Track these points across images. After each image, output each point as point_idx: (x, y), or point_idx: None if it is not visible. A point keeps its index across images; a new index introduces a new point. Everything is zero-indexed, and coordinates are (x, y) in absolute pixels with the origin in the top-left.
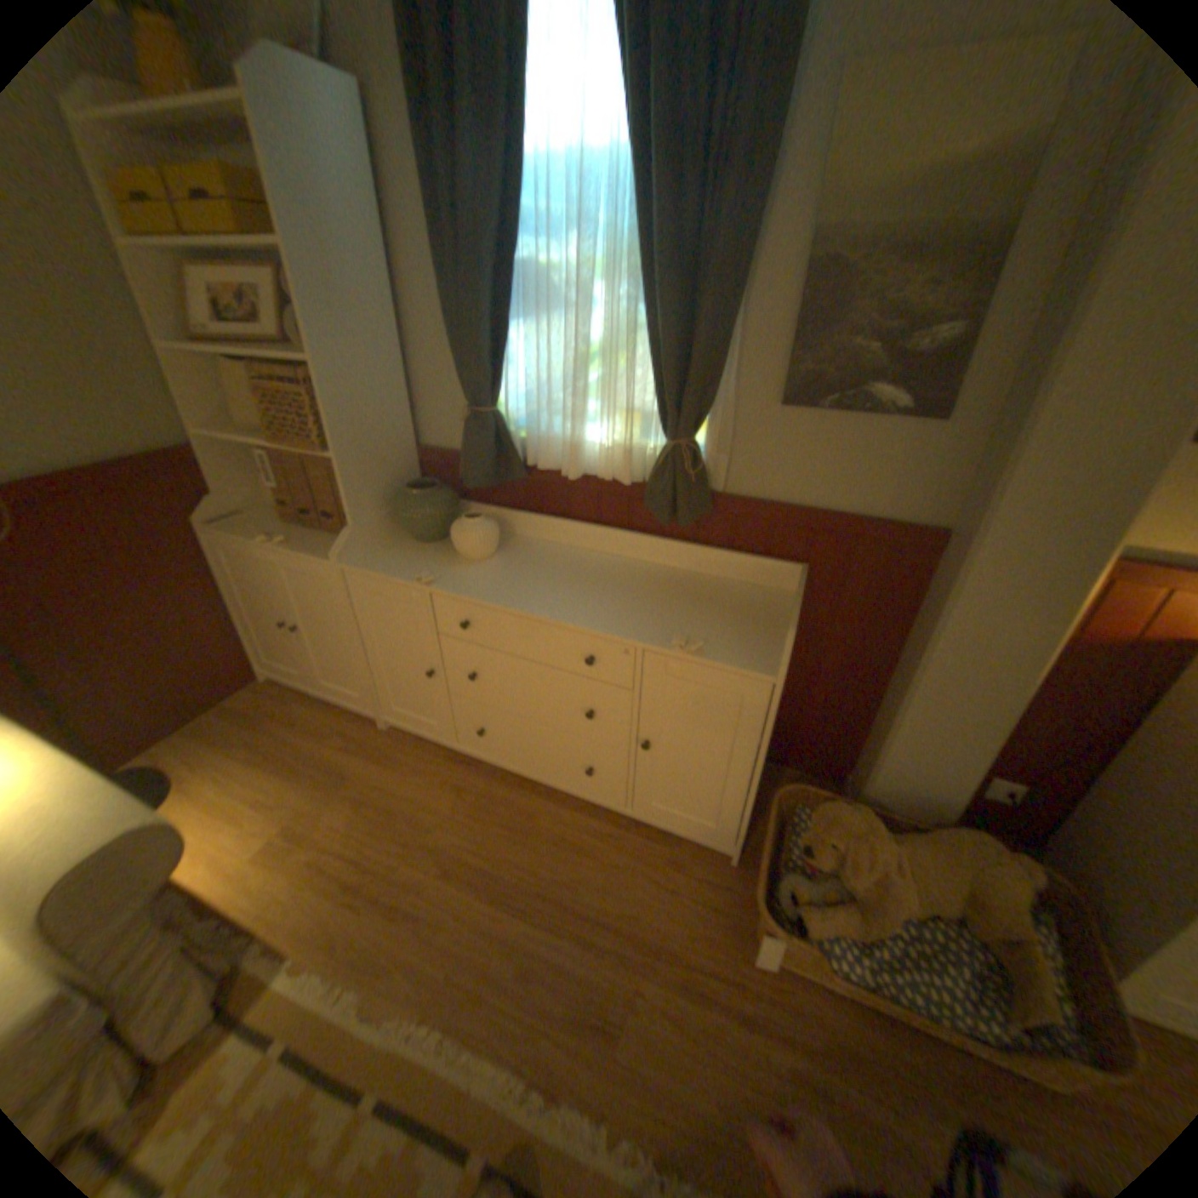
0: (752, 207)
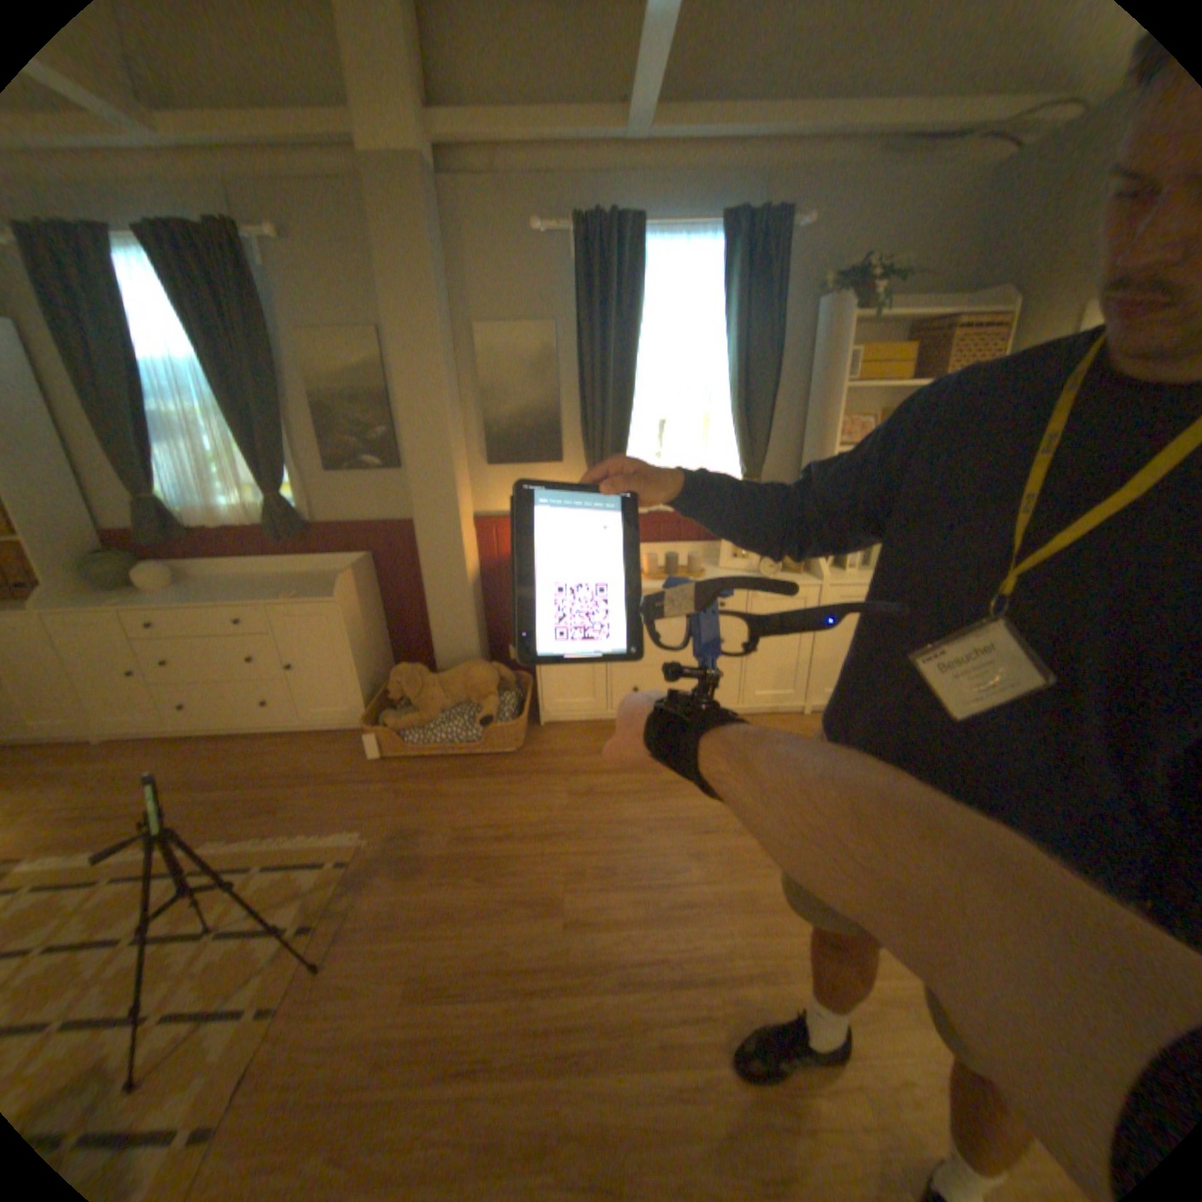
0: (265, 386)
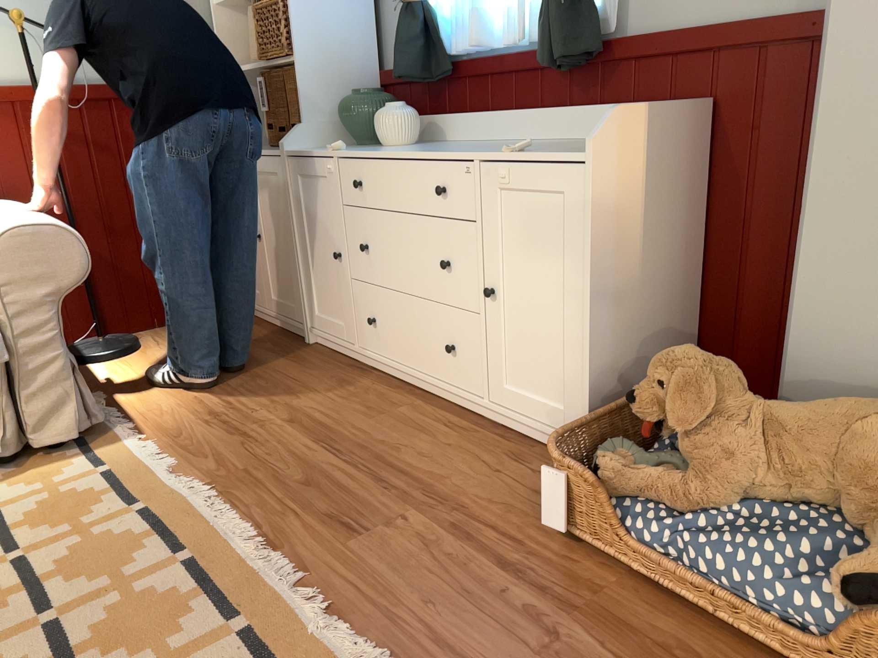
0: None
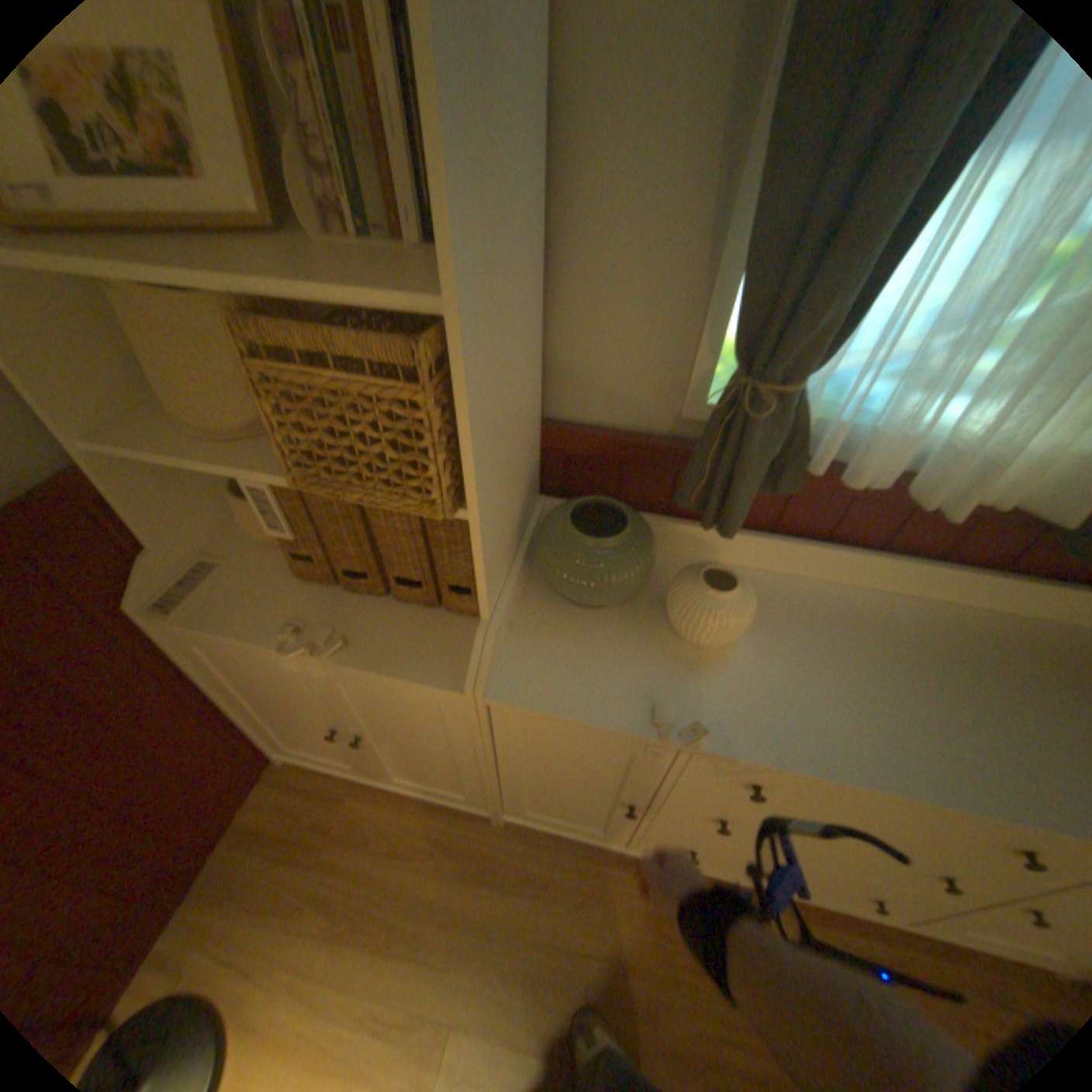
0: None
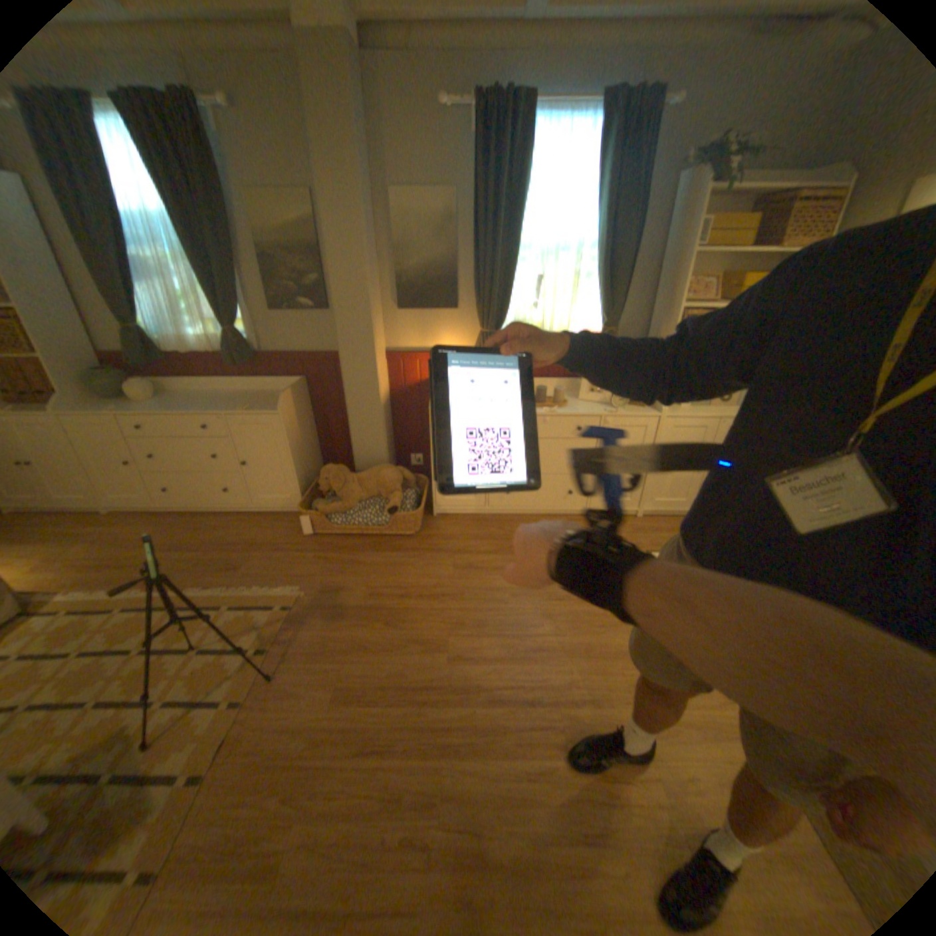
0: (221, 237)
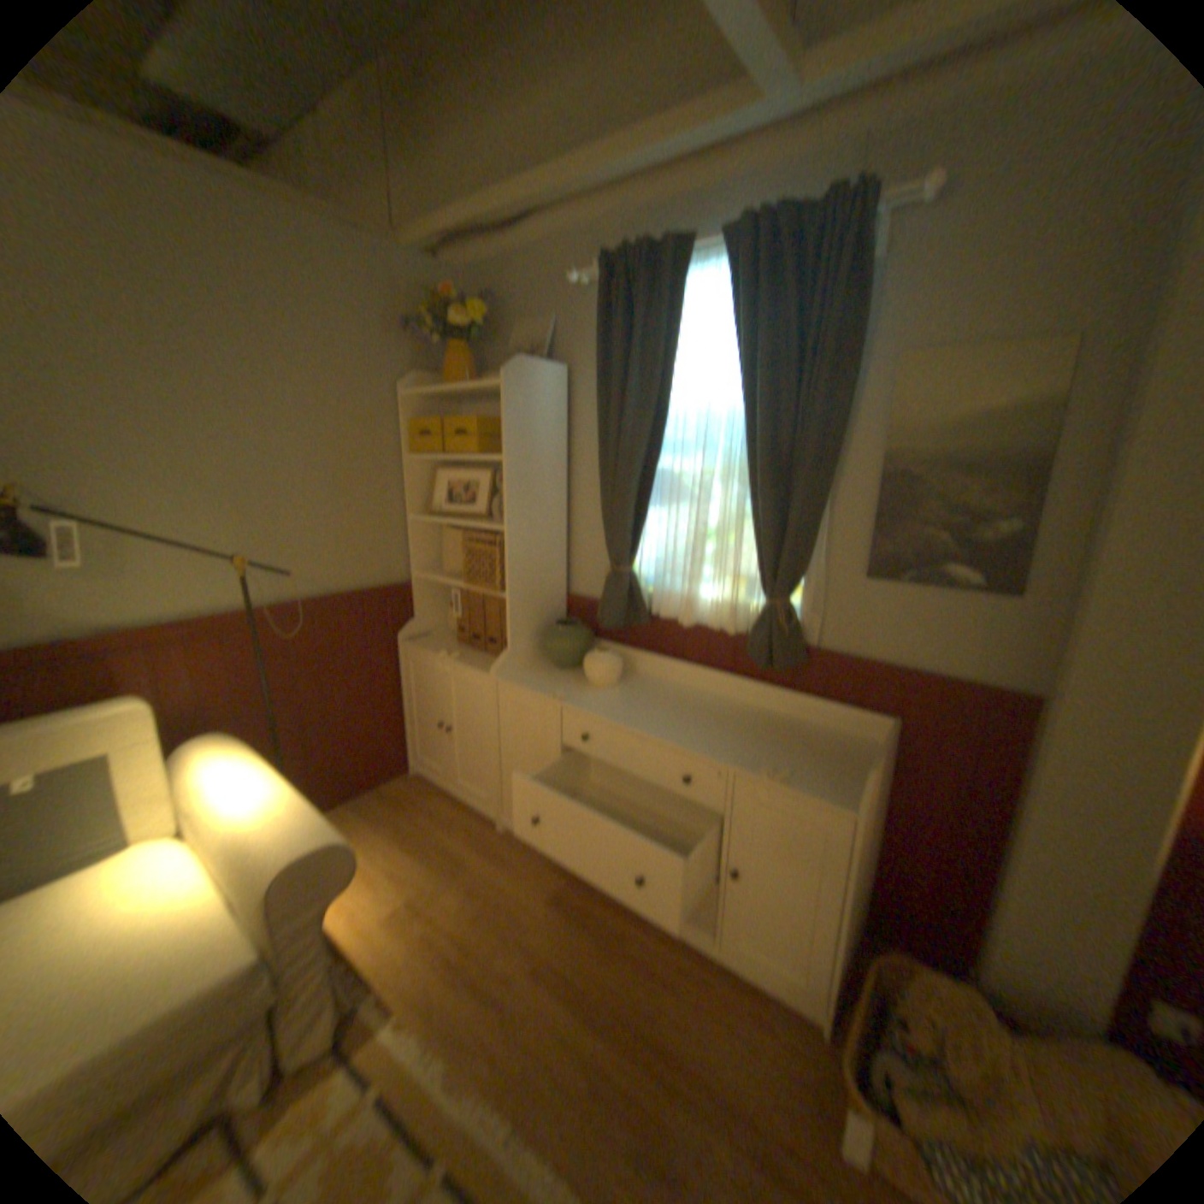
0: (831, 441)
